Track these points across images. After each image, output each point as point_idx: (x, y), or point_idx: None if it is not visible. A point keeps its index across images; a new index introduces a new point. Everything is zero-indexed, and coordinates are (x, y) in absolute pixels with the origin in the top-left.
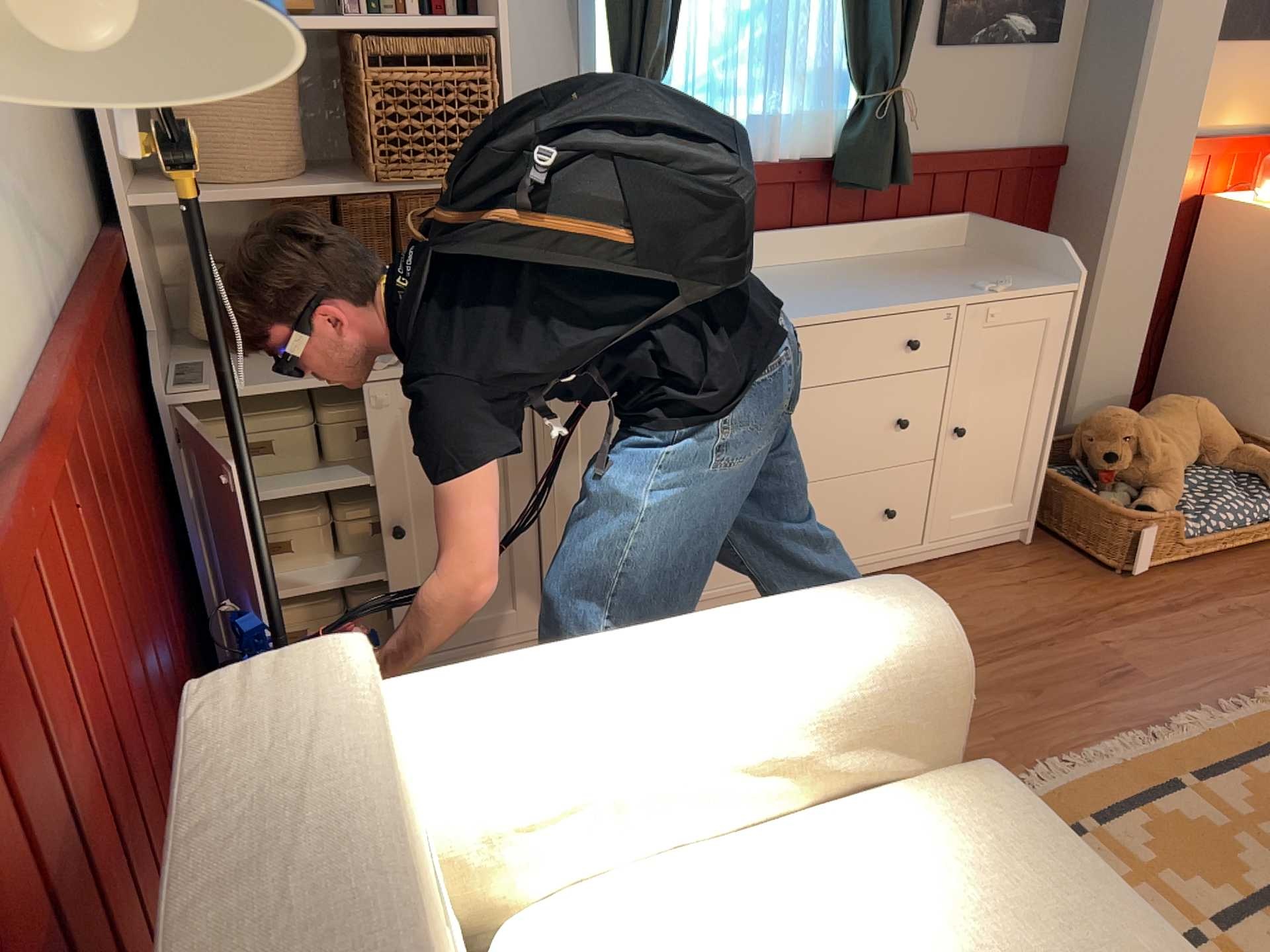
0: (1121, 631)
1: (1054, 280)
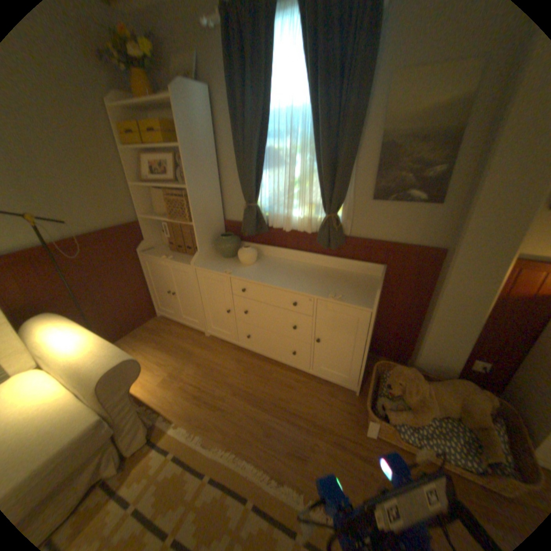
0: (329, 447)
1: (367, 304)
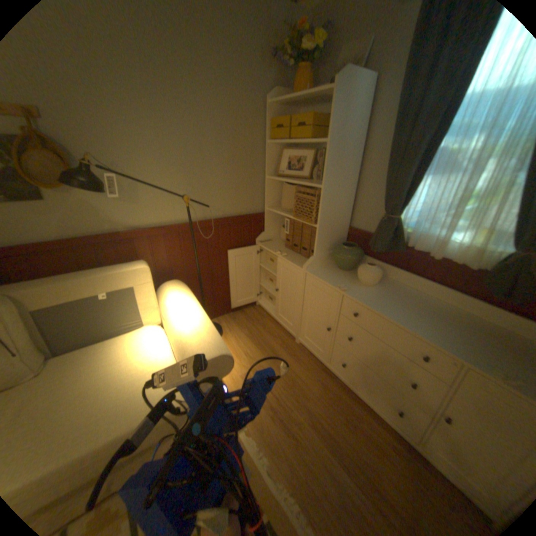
0: None
1: None
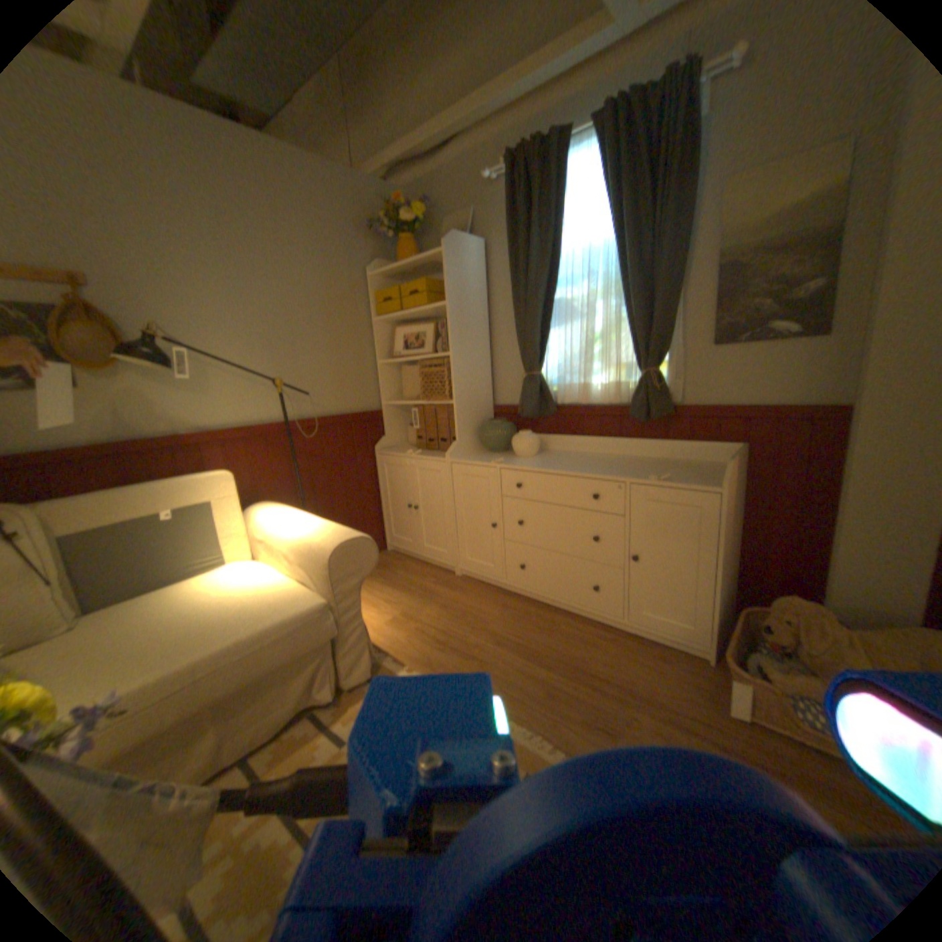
0: (661, 726)
1: (715, 484)
